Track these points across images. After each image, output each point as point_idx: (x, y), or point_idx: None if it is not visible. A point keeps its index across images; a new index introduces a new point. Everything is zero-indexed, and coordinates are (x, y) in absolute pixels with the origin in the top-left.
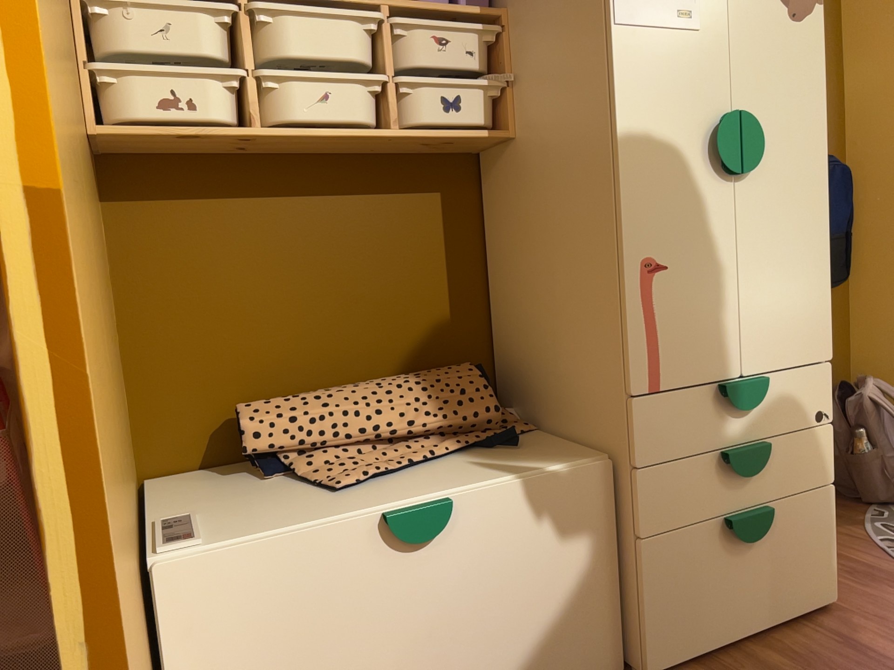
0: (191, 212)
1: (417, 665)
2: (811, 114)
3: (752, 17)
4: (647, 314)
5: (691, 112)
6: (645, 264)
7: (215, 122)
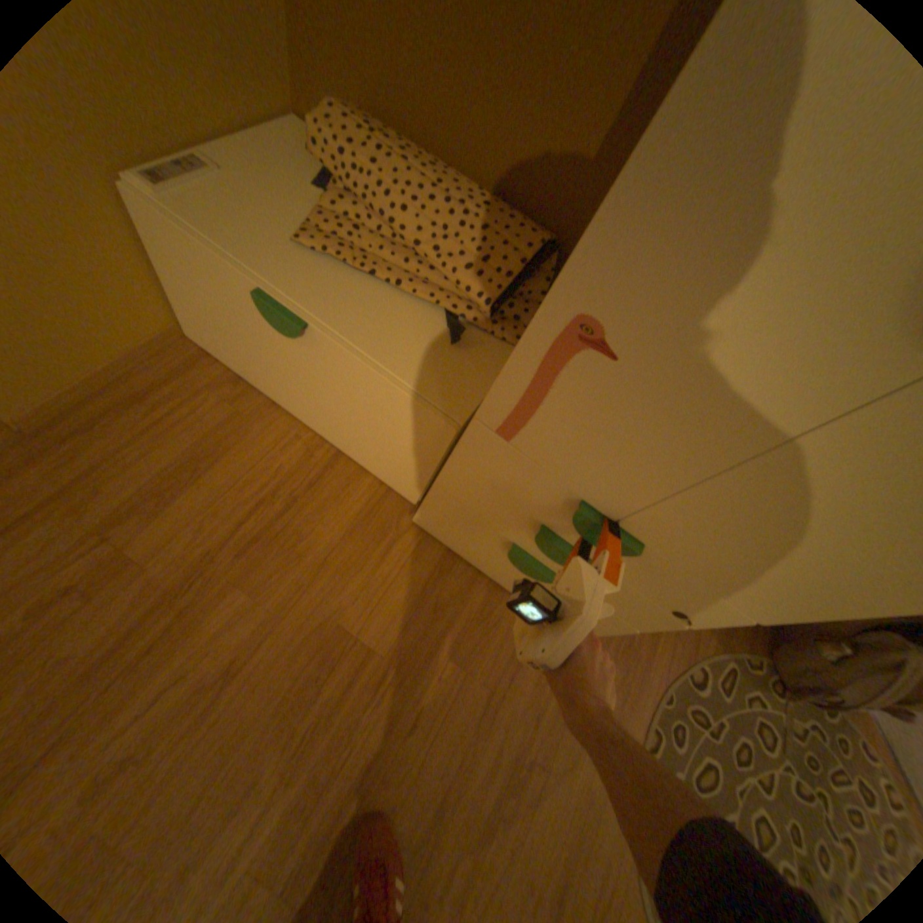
0: None
1: (288, 383)
2: None
3: None
4: (542, 375)
5: None
6: (582, 322)
7: None
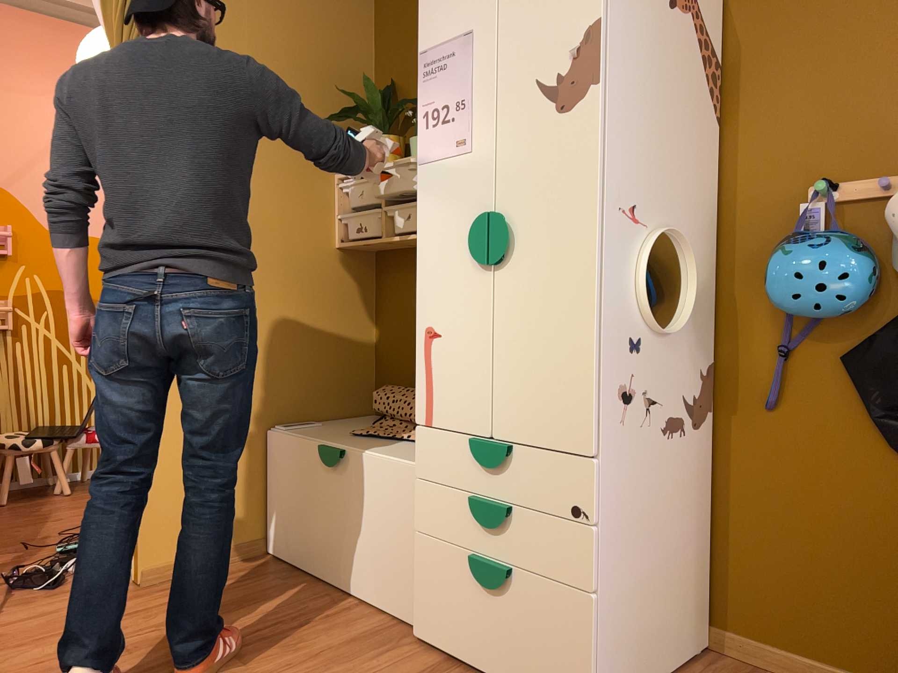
0: (400, 278)
1: (328, 533)
2: (578, 199)
3: (517, 124)
4: (426, 367)
5: (462, 216)
6: (426, 331)
7: (374, 235)
